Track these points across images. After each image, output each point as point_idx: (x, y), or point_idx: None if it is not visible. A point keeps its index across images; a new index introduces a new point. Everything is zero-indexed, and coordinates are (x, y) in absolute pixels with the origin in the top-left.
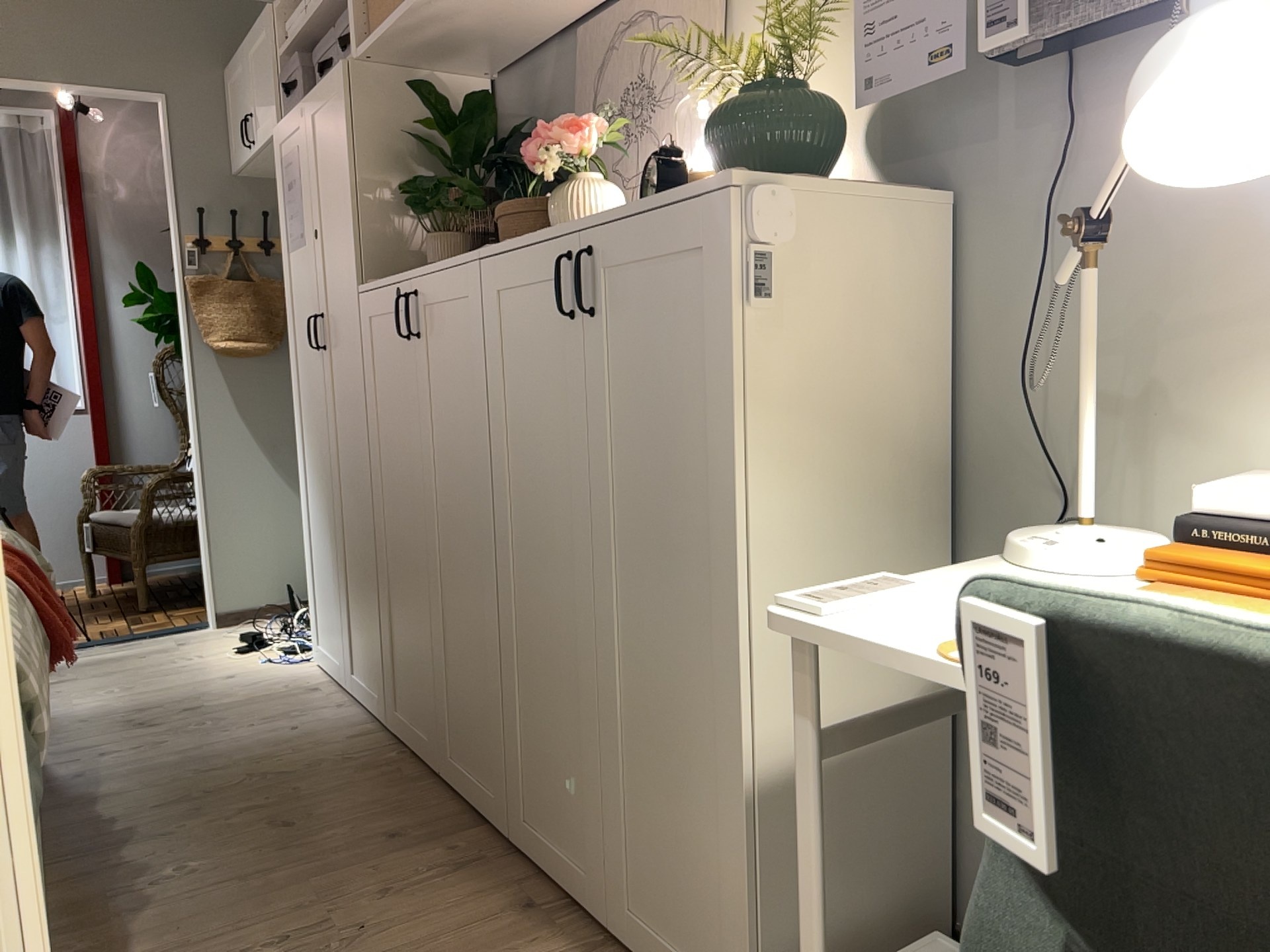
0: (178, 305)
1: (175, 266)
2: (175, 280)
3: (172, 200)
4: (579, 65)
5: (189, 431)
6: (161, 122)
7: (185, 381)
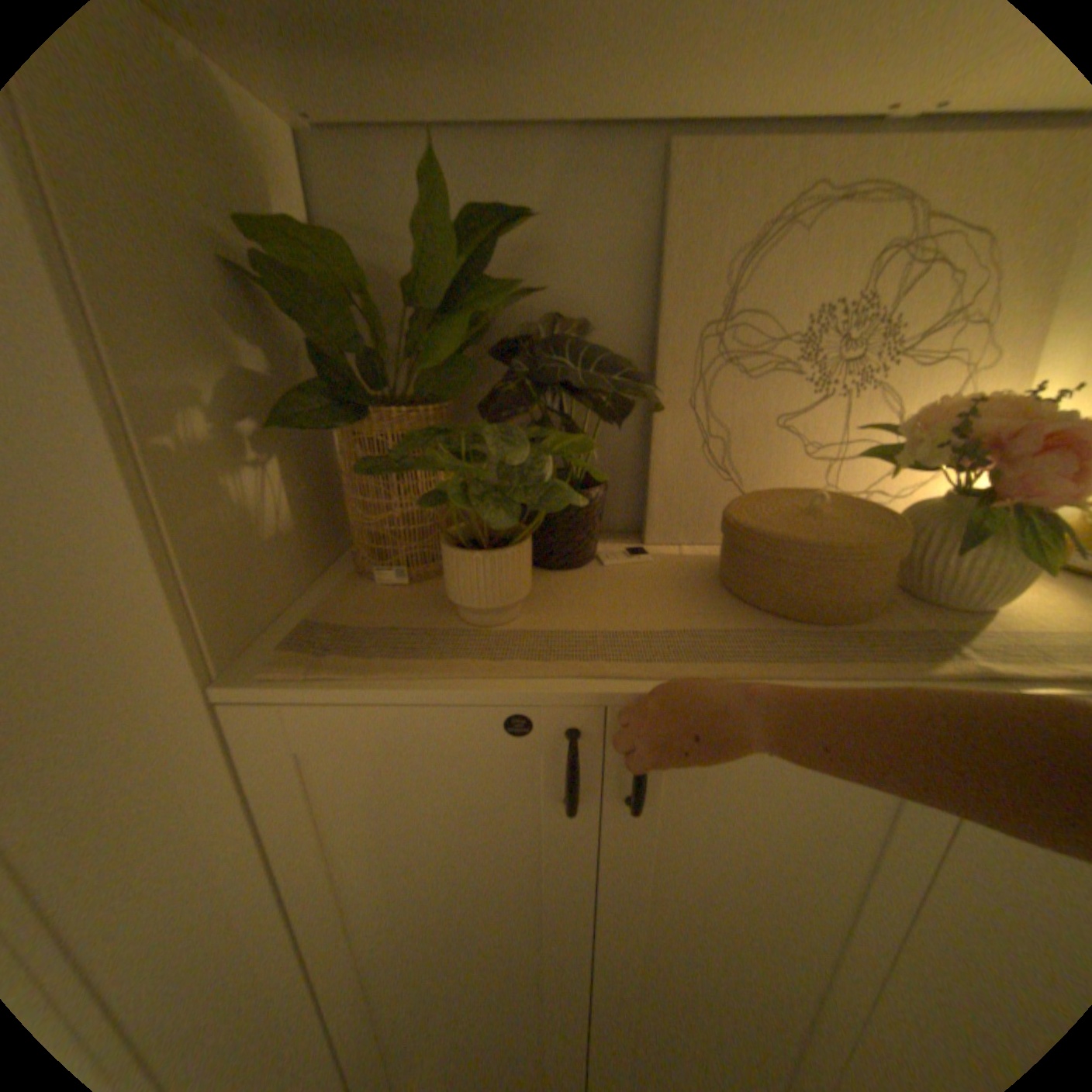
0: None
1: None
2: None
3: None
4: (679, 212)
5: None
6: None
7: None
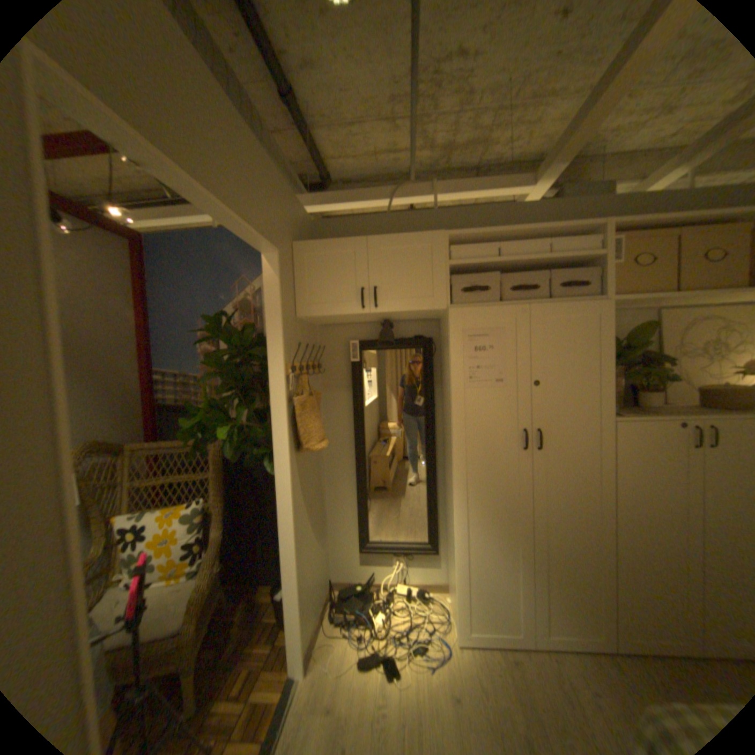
0: (280, 421)
1: (278, 390)
2: (273, 400)
3: (282, 336)
4: (665, 325)
5: (280, 523)
6: (271, 271)
7: (278, 483)
